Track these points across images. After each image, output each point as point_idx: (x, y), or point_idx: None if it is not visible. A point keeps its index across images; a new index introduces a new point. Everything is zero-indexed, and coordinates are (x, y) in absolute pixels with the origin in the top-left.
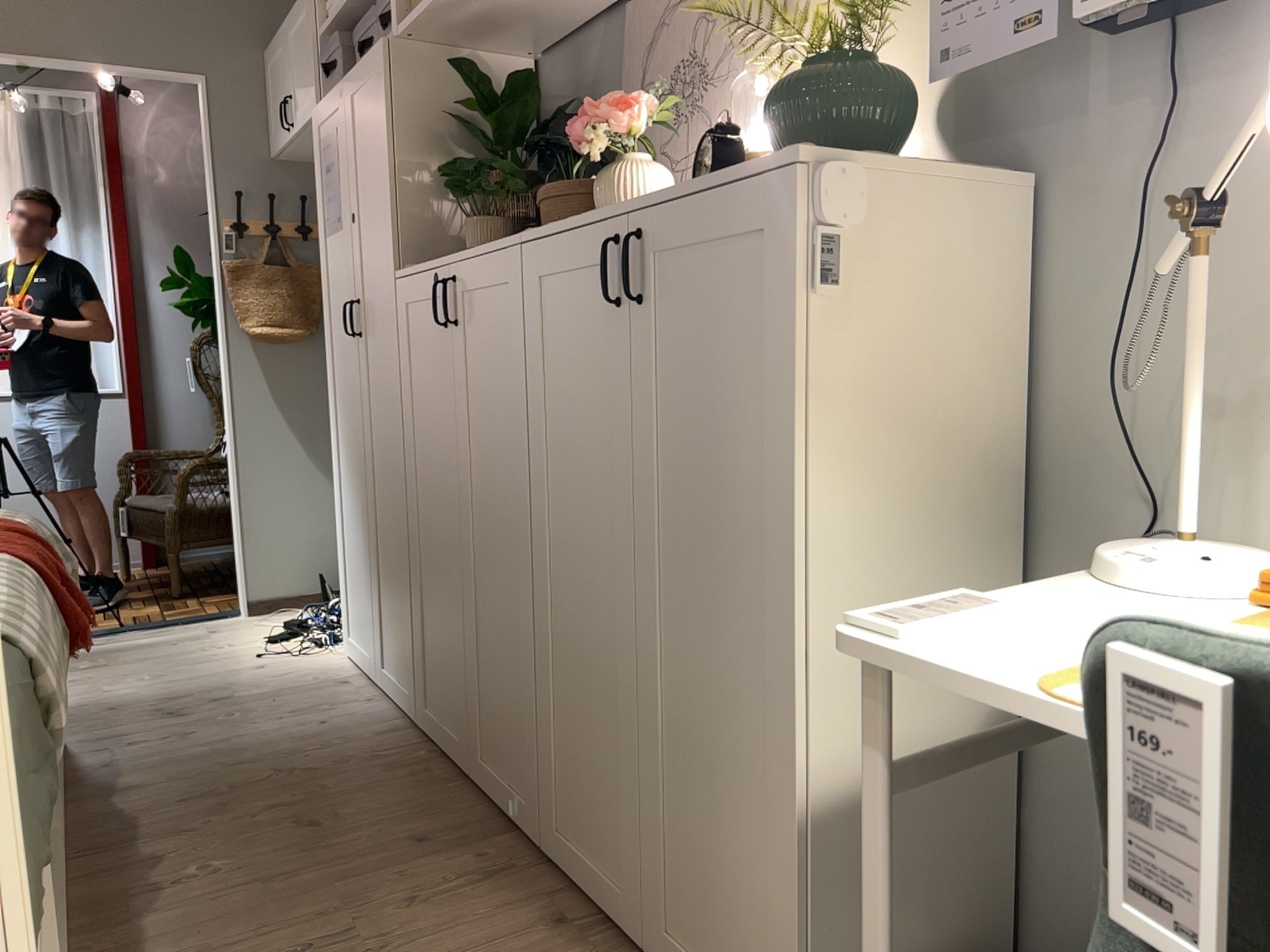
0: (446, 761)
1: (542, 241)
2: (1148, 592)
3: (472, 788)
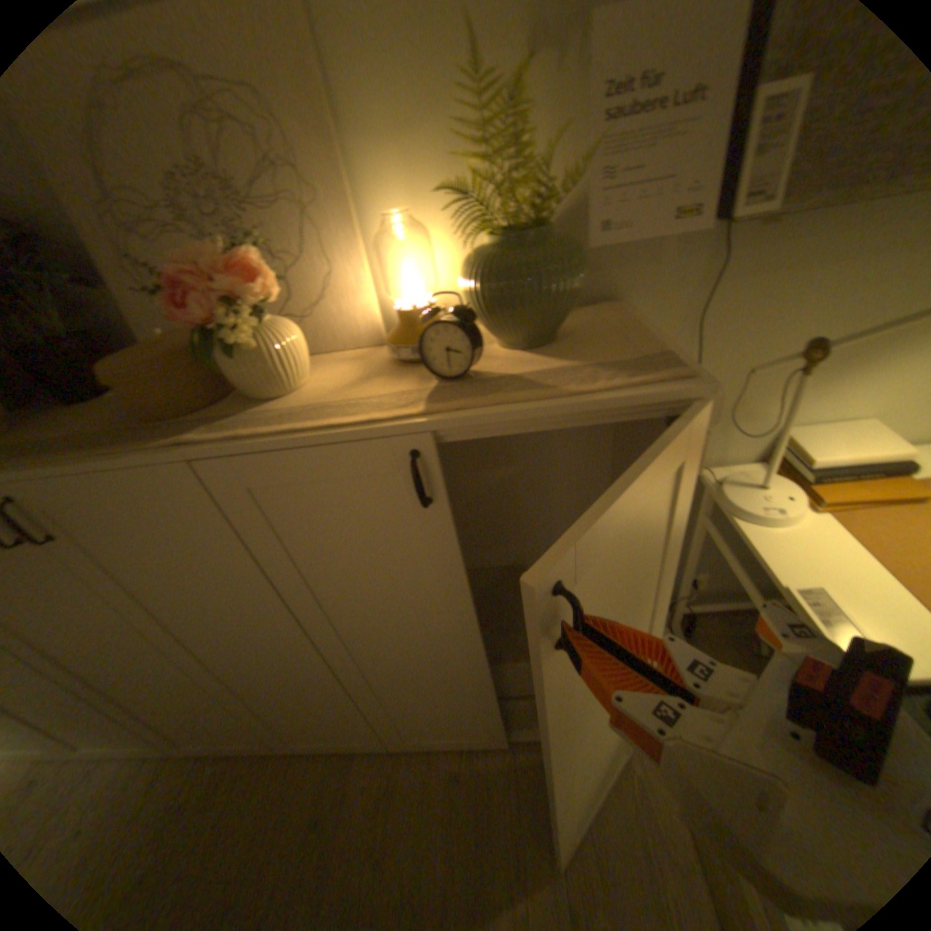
0: (234, 757)
1: (239, 456)
2: (781, 522)
3: (282, 756)
